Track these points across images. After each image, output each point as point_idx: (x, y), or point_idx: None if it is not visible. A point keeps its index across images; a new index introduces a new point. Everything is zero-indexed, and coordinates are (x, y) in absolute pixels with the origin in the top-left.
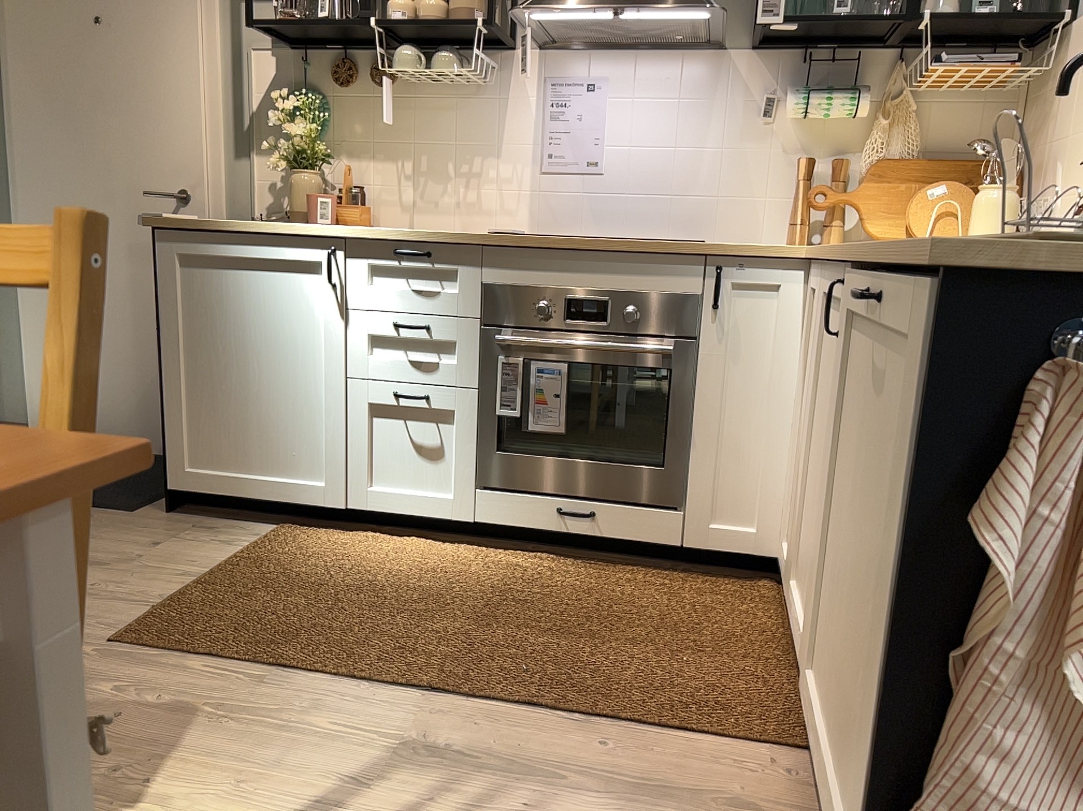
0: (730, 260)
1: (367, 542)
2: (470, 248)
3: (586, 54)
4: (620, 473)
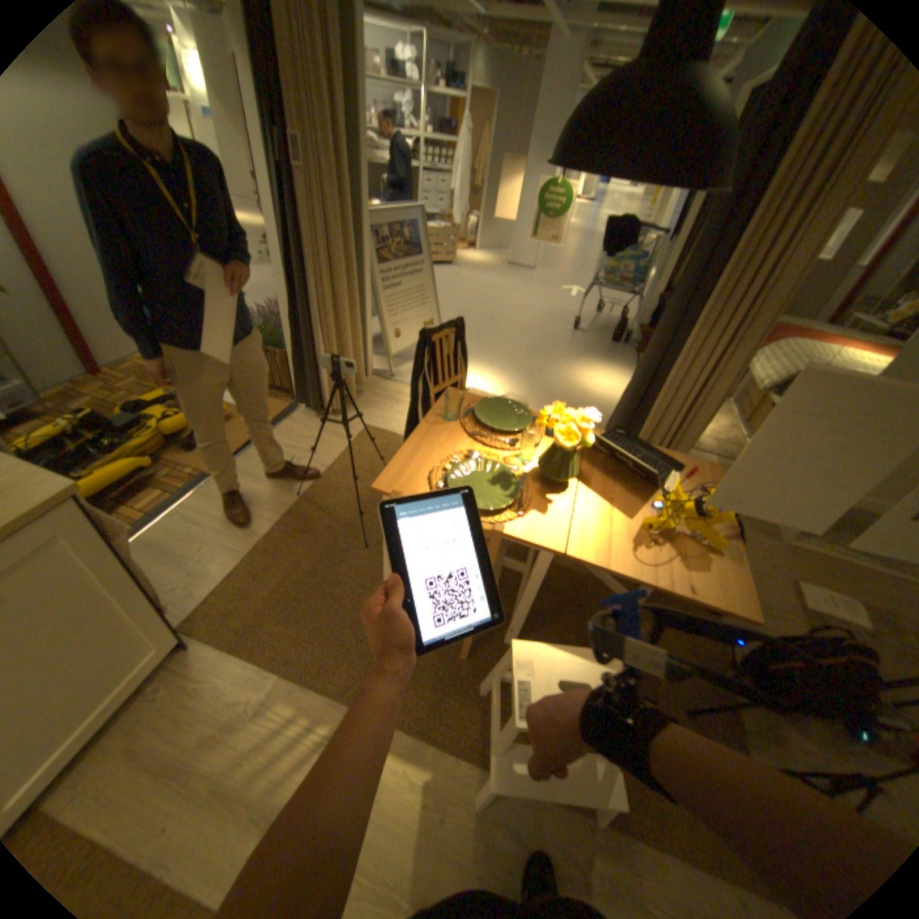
0: None
1: None
2: None
3: None
4: None
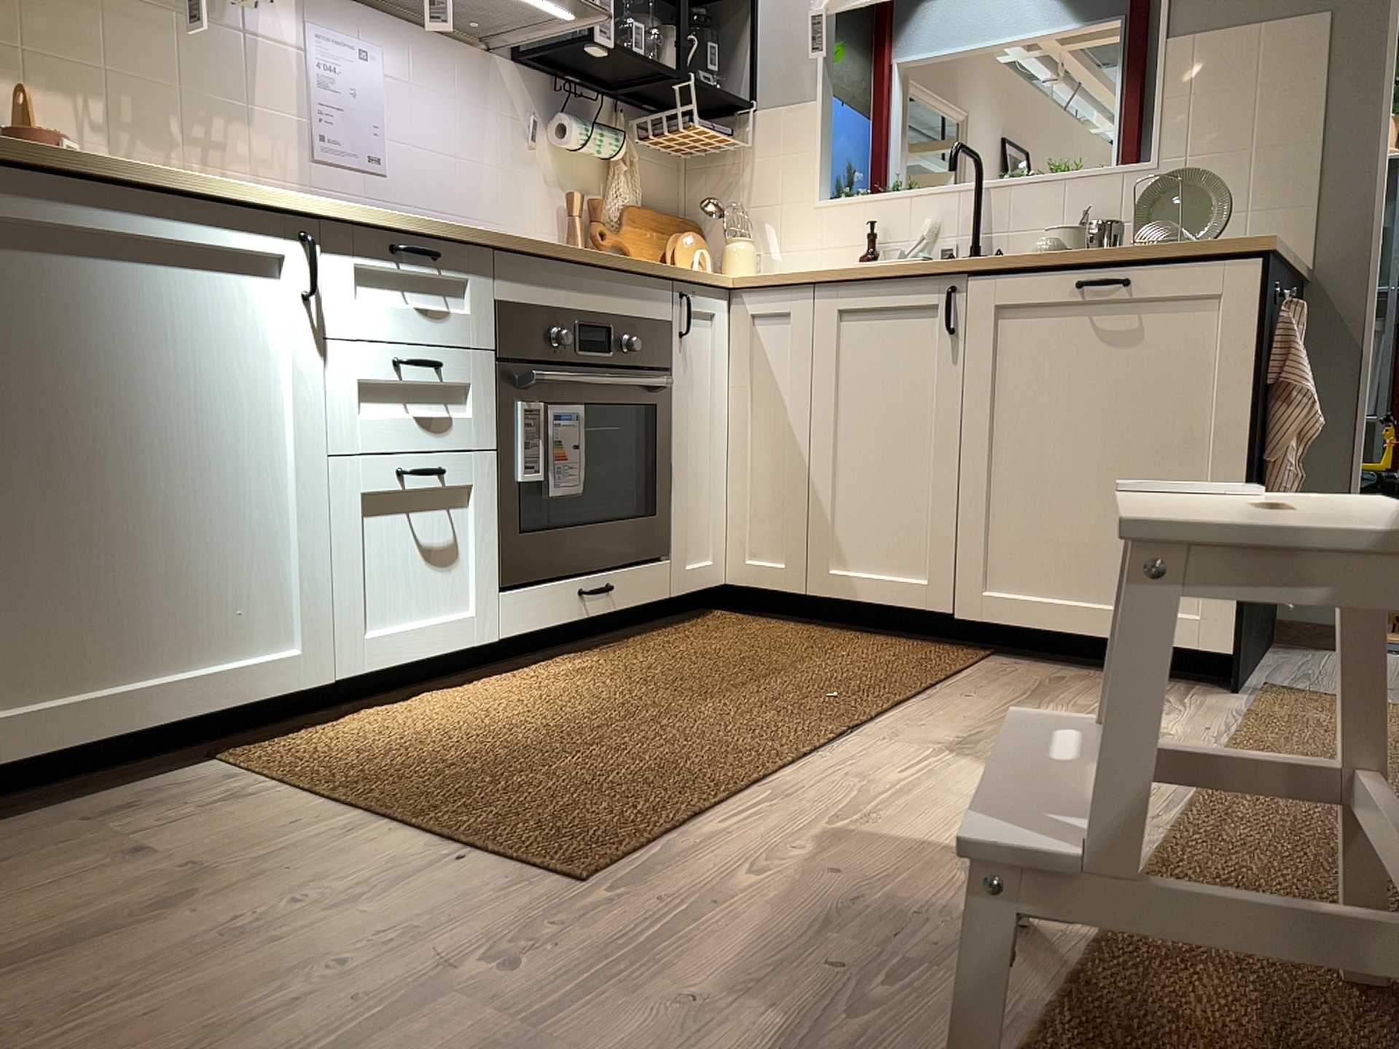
0: (690, 282)
1: (386, 721)
2: (483, 249)
3: (340, 4)
4: (624, 528)
